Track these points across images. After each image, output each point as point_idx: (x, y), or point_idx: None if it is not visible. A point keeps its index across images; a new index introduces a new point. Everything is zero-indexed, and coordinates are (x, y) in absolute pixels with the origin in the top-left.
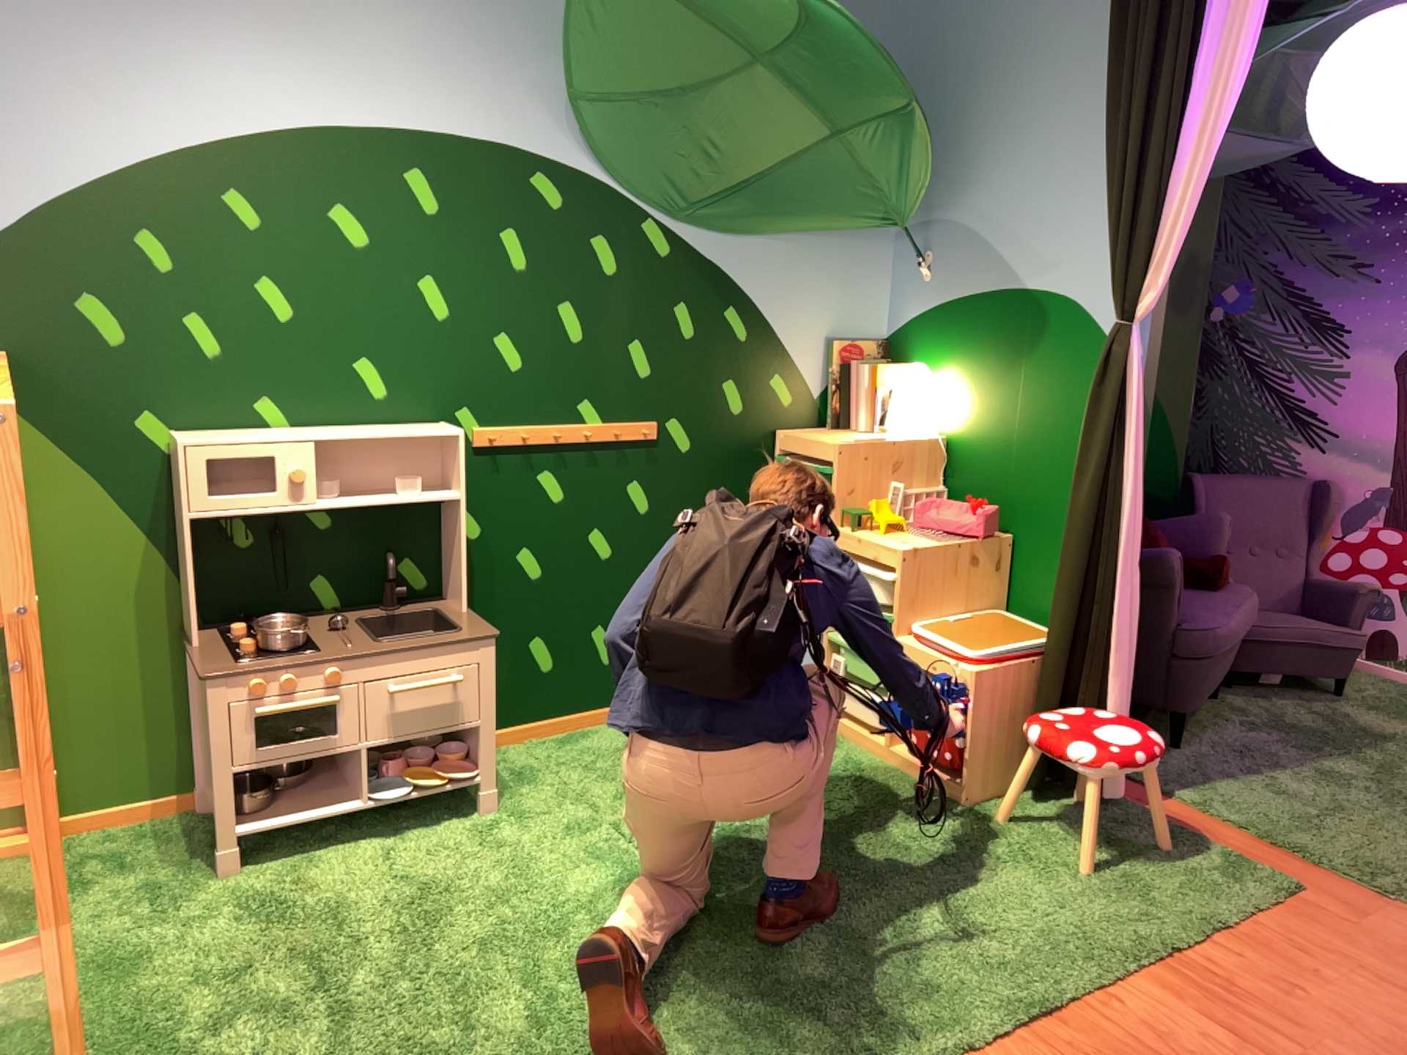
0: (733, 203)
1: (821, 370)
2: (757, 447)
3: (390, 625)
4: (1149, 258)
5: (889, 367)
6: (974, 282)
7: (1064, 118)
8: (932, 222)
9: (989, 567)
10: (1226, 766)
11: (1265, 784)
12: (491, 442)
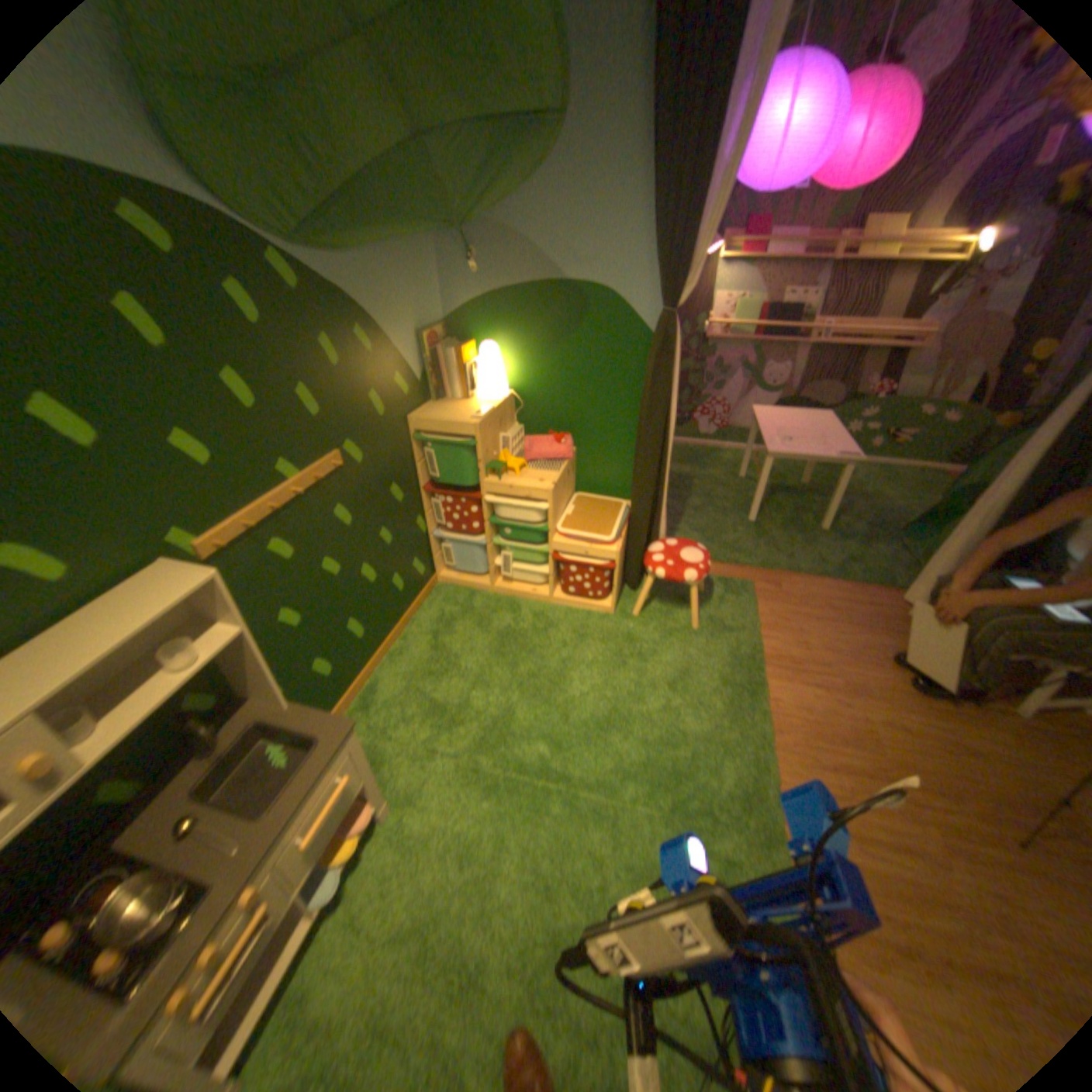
0: (334, 209)
1: (419, 356)
2: (400, 433)
3: (219, 773)
4: (693, 255)
5: (462, 343)
6: (525, 270)
7: (600, 121)
8: (474, 215)
9: (572, 471)
10: (673, 525)
11: (694, 528)
12: (214, 546)
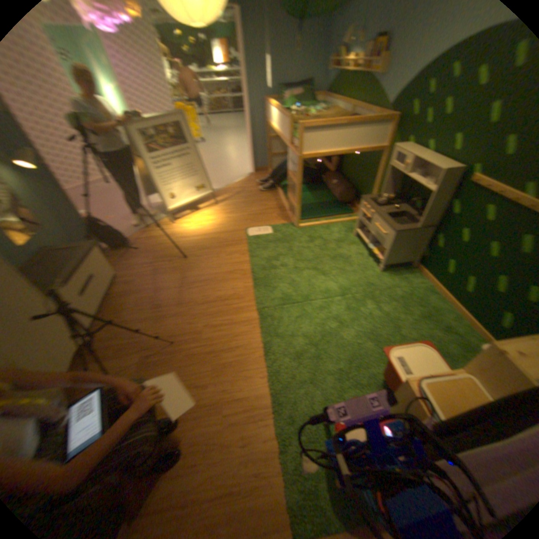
0: None
1: None
2: None
3: (409, 218)
4: None
5: None
6: None
7: None
8: None
9: None
10: None
11: None
12: (475, 181)
